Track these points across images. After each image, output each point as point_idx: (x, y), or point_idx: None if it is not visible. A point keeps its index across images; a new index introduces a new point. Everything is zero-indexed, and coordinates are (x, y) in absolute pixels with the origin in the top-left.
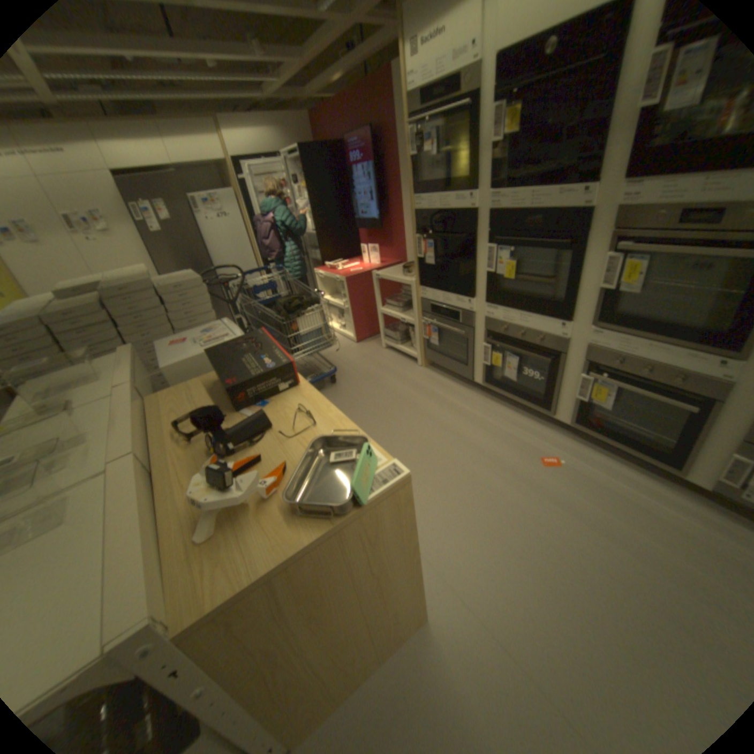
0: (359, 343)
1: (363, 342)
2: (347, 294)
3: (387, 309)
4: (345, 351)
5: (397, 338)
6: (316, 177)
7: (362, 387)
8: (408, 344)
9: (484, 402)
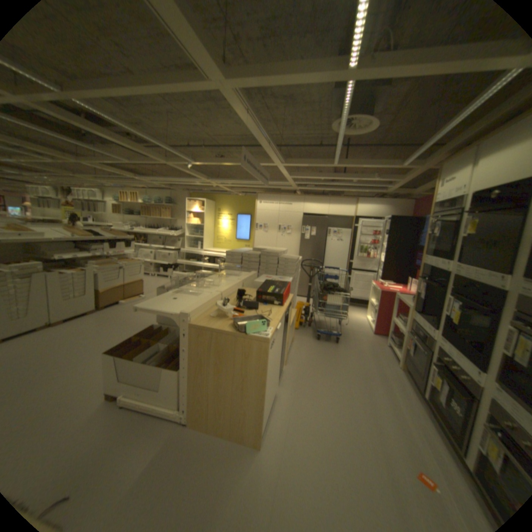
0: (376, 335)
1: (378, 336)
2: (379, 301)
3: (399, 320)
4: (362, 334)
5: (396, 342)
6: (396, 233)
7: (350, 355)
8: (401, 350)
9: (423, 416)
